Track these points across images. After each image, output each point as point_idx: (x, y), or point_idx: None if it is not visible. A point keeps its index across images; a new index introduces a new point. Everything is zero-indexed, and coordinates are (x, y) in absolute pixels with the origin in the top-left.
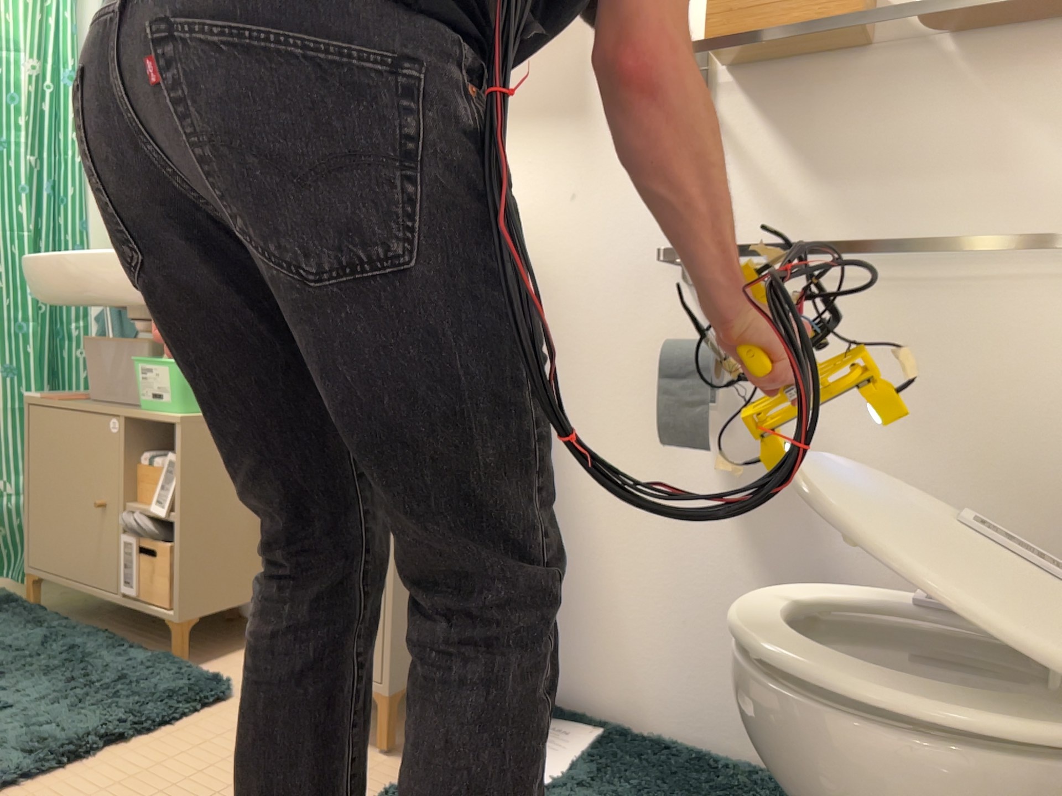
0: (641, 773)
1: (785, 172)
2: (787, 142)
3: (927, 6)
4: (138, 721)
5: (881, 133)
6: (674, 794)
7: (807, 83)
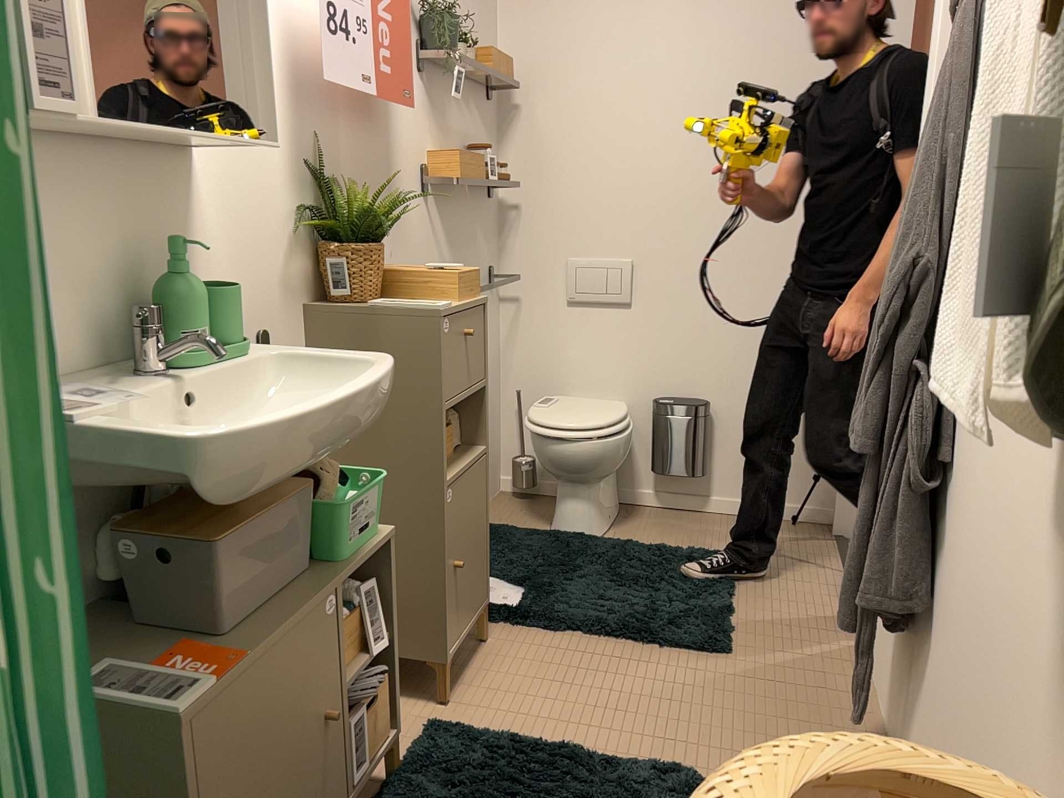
0: (495, 557)
1: (446, 243)
2: (446, 227)
3: (496, 181)
4: (528, 738)
5: (461, 226)
6: (508, 550)
7: (448, 196)
